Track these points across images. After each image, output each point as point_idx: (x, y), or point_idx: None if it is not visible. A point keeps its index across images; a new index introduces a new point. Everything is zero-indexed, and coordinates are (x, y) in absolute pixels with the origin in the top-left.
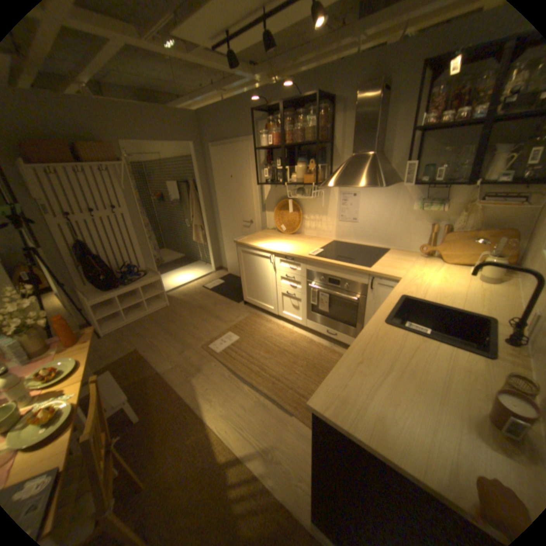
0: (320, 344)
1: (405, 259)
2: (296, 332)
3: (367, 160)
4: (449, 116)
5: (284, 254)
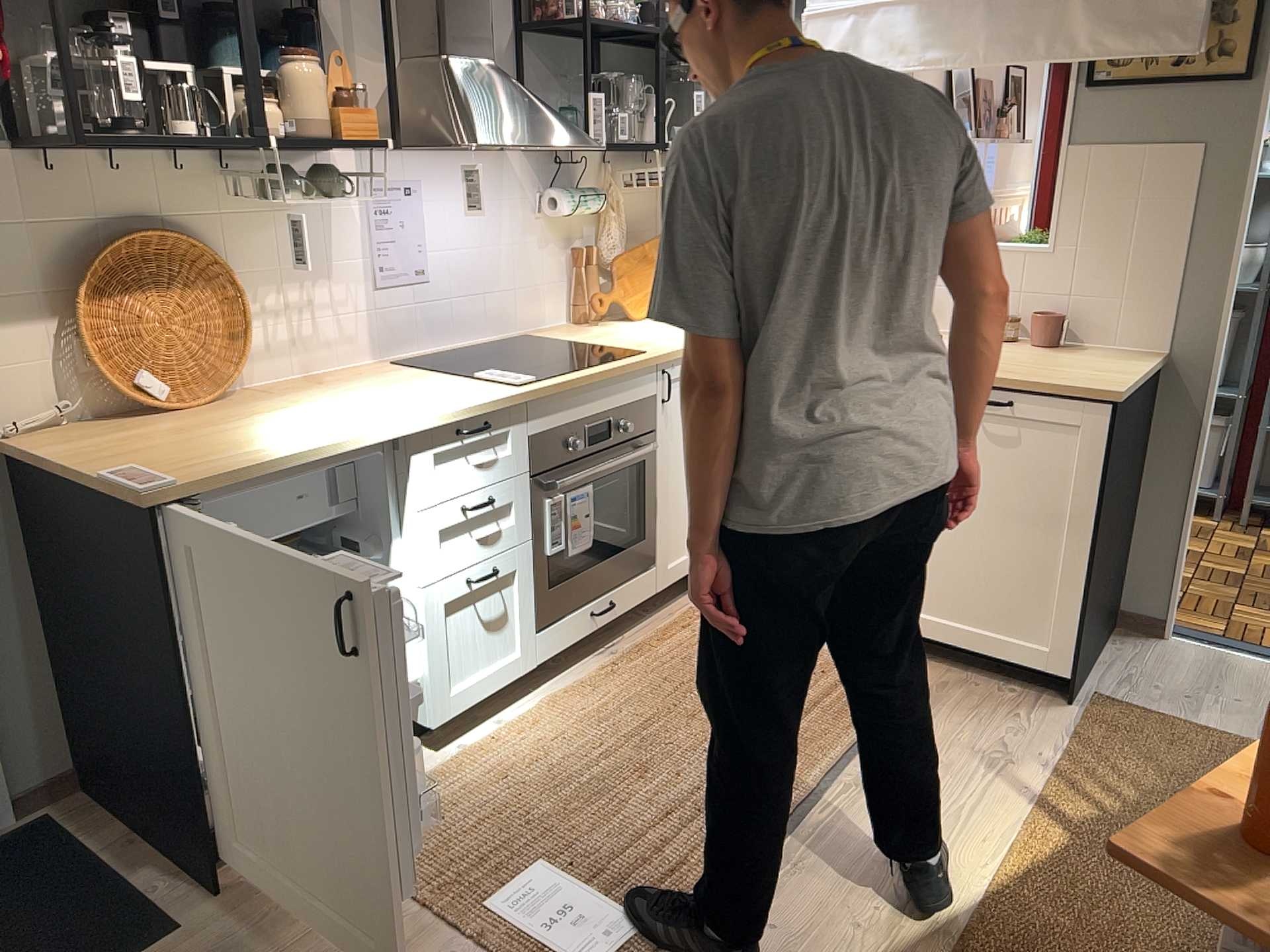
0: (608, 668)
1: (598, 334)
2: (533, 712)
3: (495, 80)
4: (602, 12)
5: (456, 420)
